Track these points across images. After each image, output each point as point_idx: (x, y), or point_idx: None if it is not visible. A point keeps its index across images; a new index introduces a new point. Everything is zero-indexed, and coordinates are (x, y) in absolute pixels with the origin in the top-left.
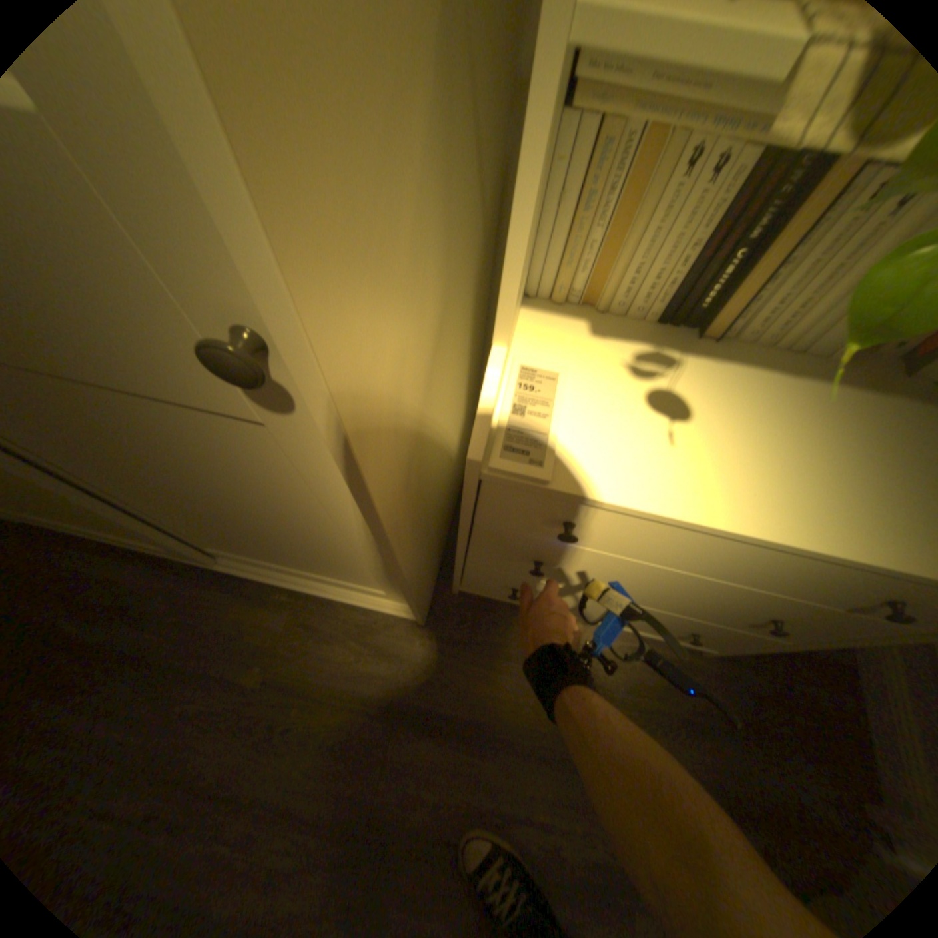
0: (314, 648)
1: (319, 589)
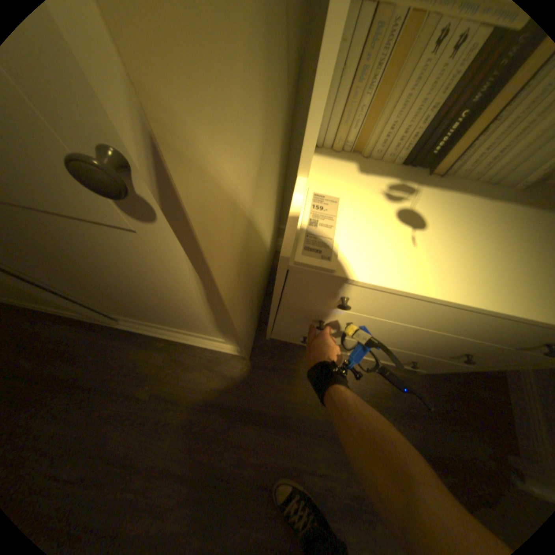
0: (181, 374)
1: (183, 338)
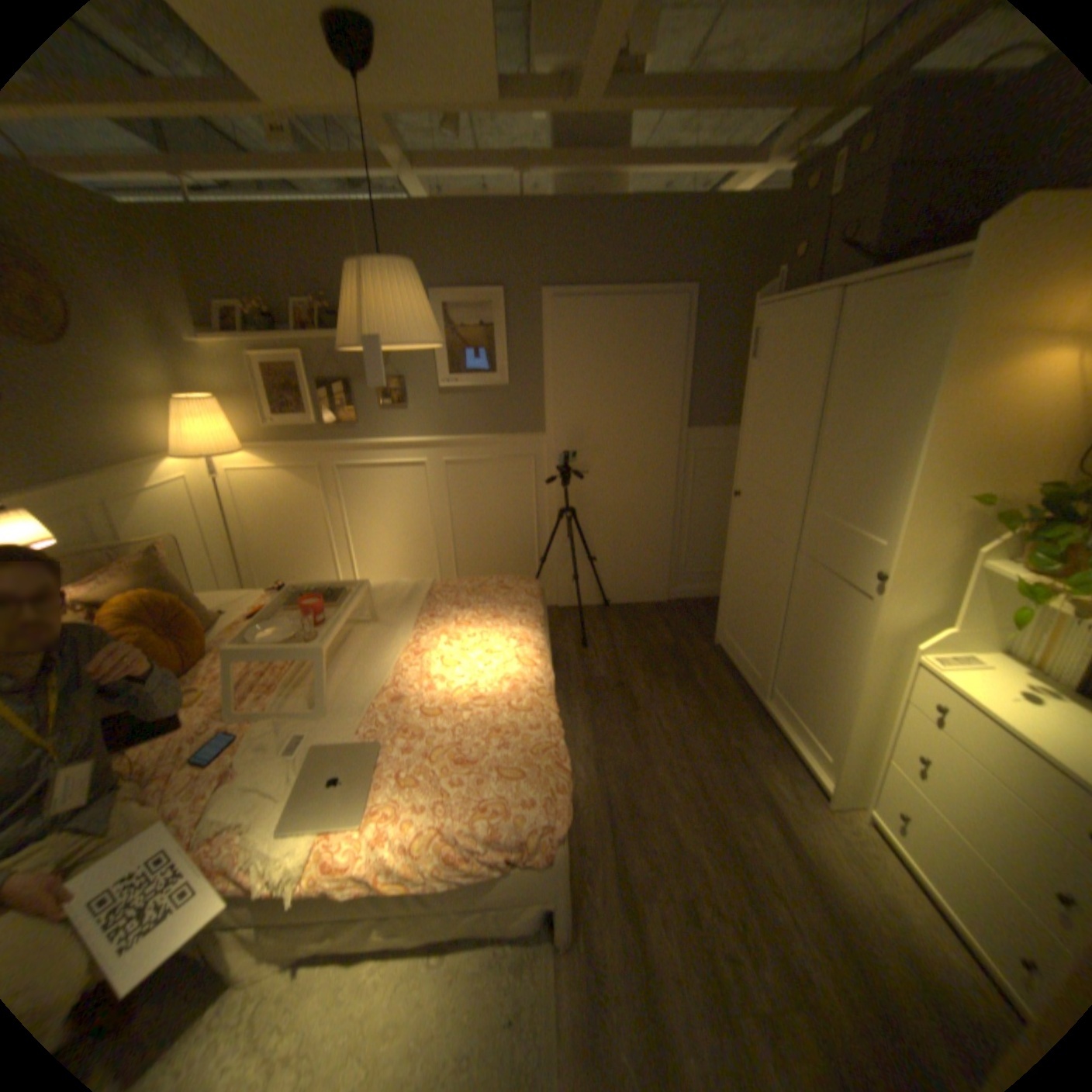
0: (772, 764)
1: (799, 752)
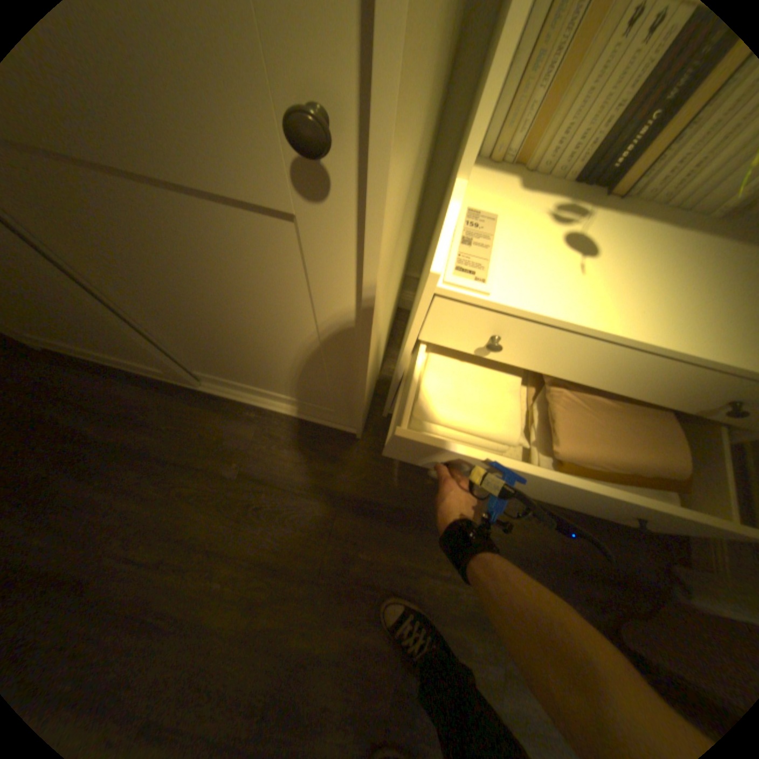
0: (277, 451)
1: (280, 408)
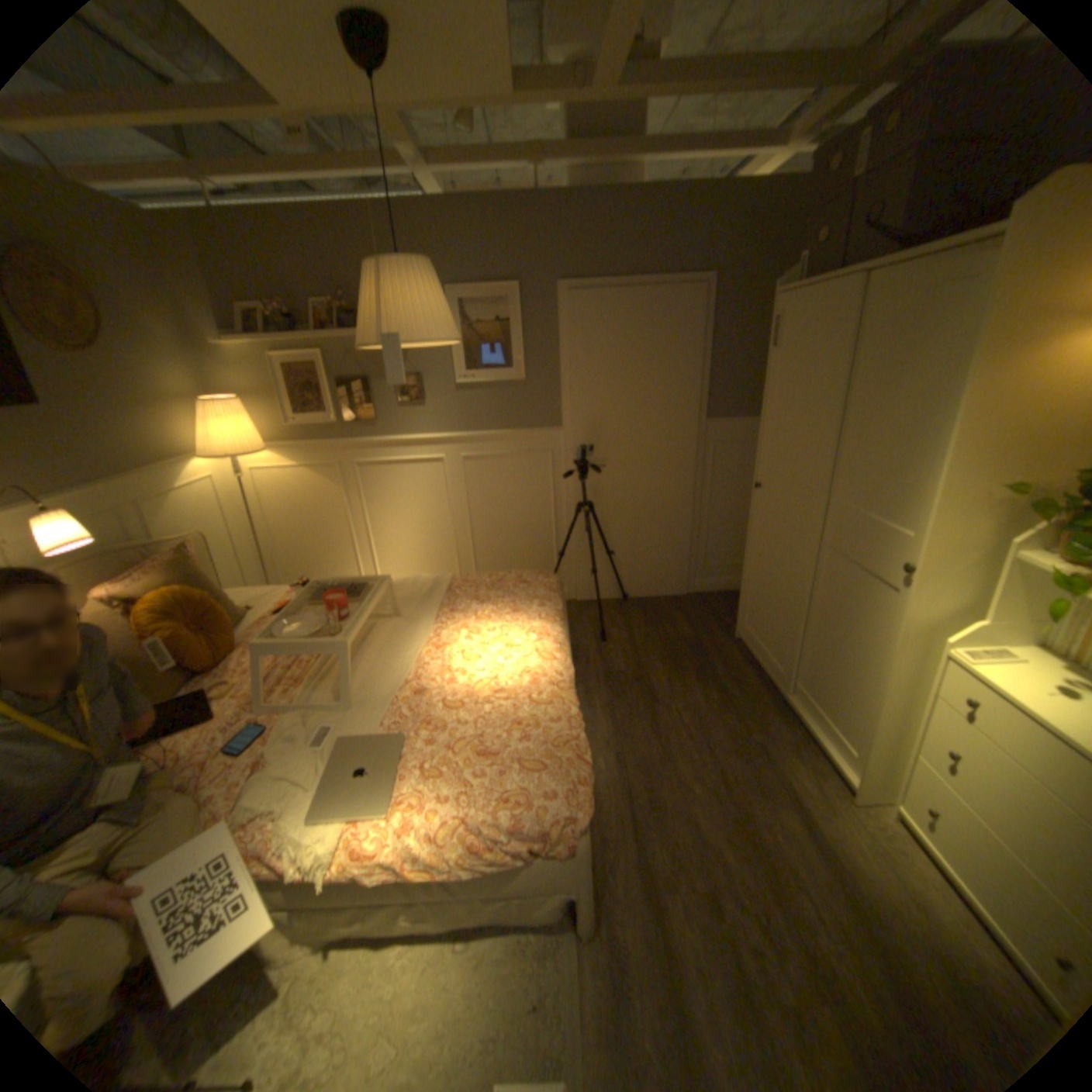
0: (796, 759)
1: (823, 747)
